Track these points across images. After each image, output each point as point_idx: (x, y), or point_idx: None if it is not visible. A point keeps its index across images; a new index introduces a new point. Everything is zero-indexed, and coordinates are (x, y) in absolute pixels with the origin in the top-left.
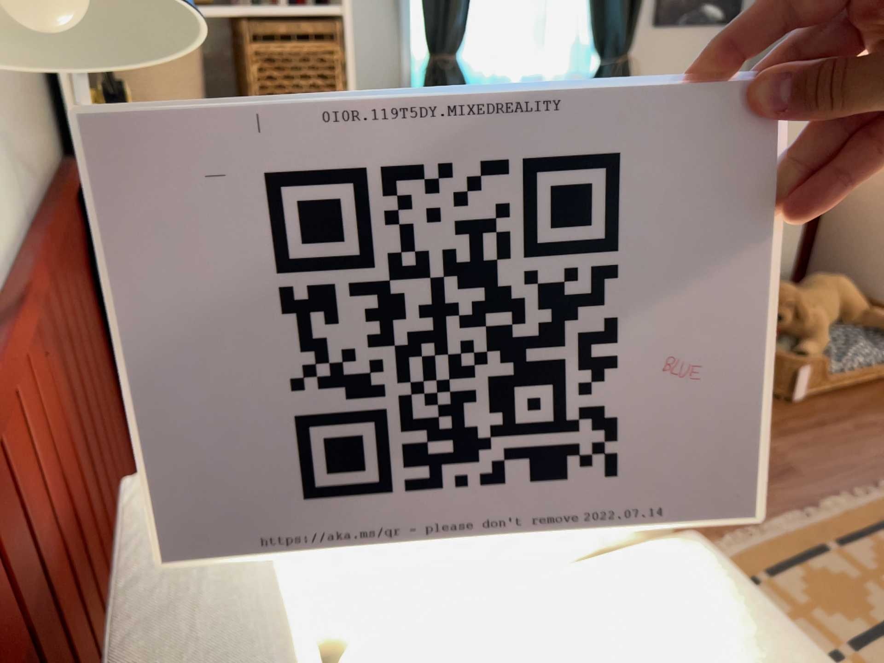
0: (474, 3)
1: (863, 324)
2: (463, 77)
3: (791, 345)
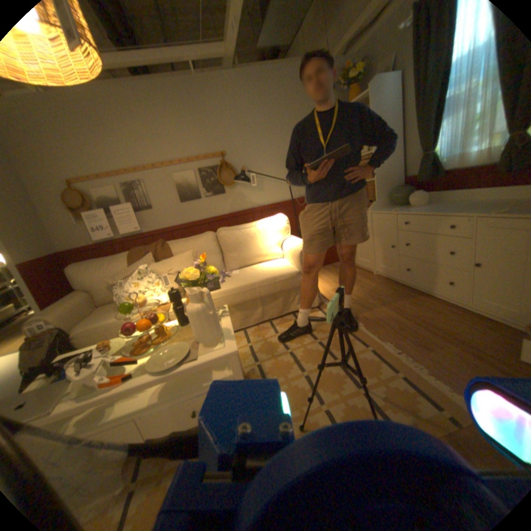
0: (439, 130)
1: None
2: (435, 158)
3: None
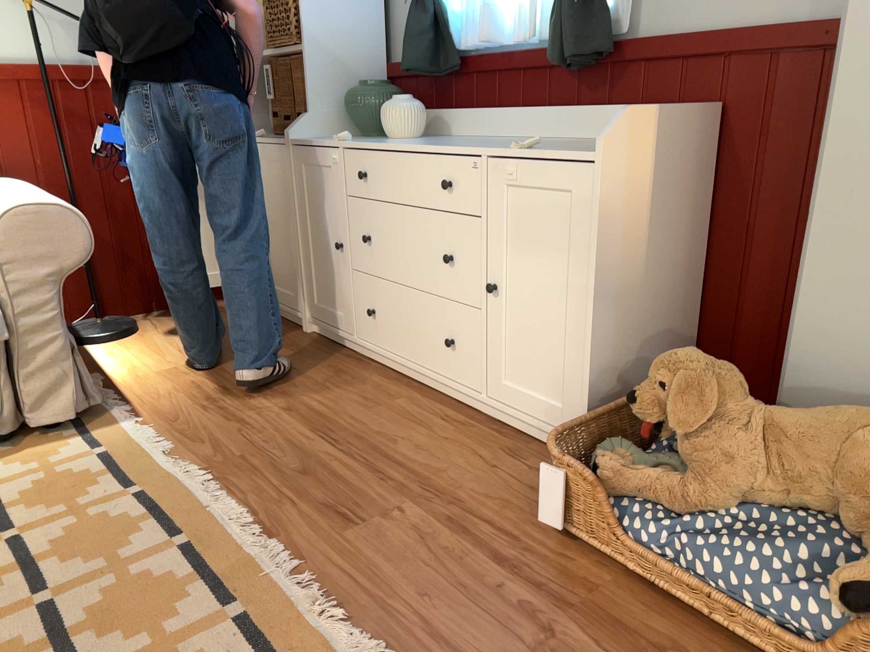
0: None
1: (867, 541)
2: (437, 17)
3: (656, 466)
